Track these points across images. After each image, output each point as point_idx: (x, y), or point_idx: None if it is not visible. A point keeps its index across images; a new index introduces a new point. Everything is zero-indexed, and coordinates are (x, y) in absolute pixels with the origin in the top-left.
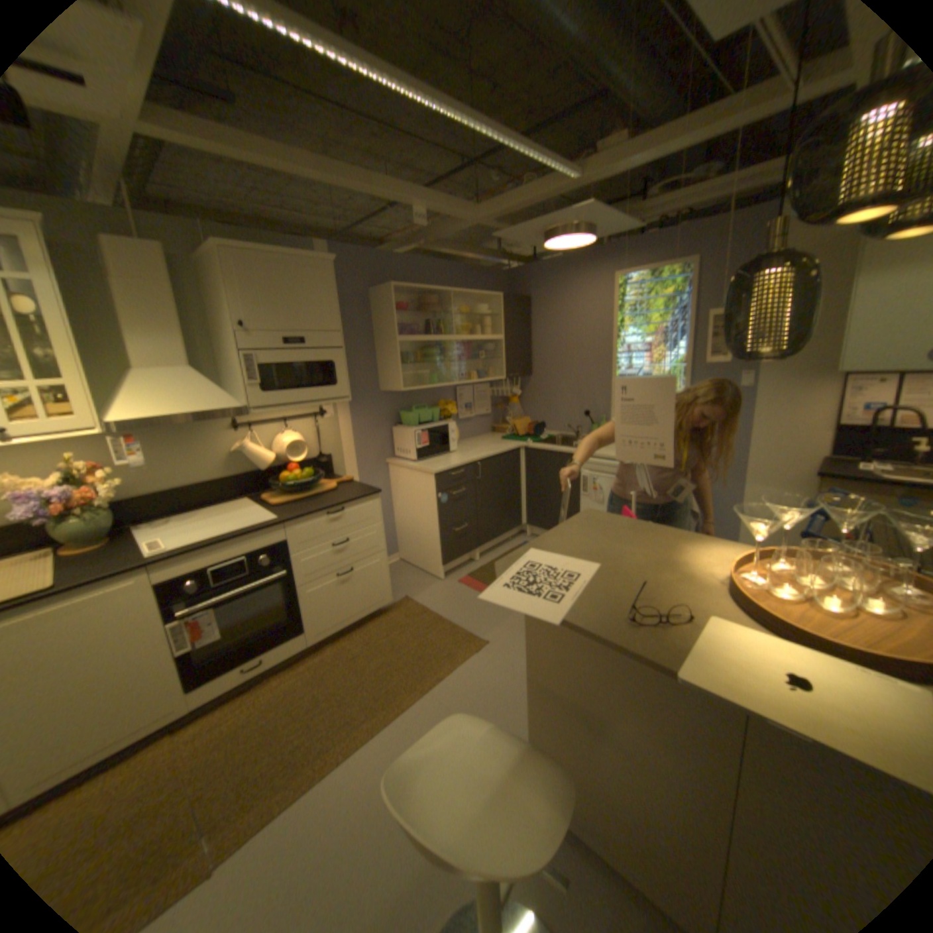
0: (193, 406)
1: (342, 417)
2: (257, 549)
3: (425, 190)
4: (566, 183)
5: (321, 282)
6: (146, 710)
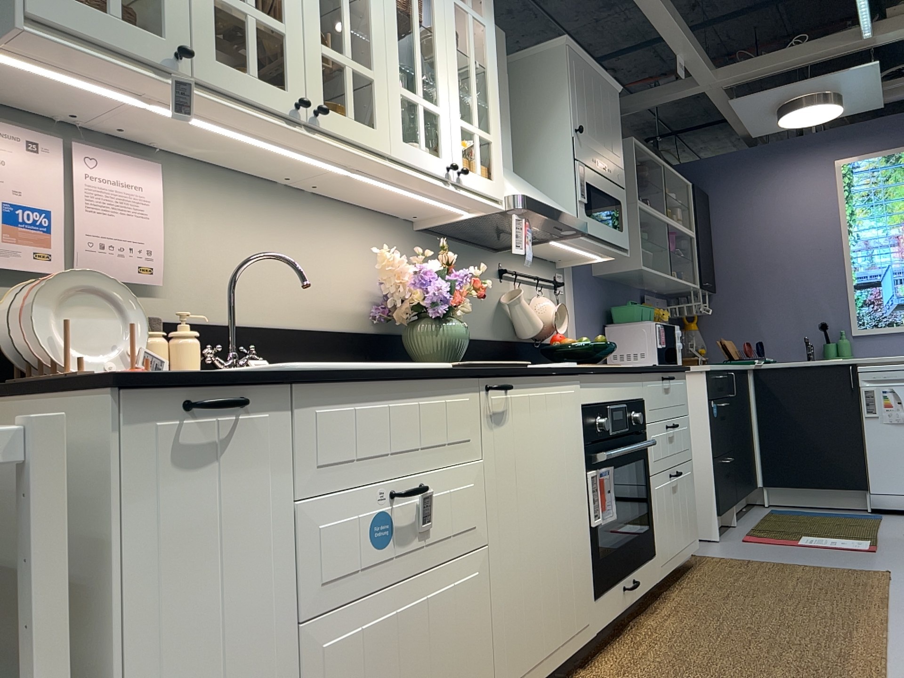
0: (556, 206)
1: (570, 298)
2: (625, 403)
3: (695, 41)
4: (848, 45)
5: (615, 111)
6: (576, 605)
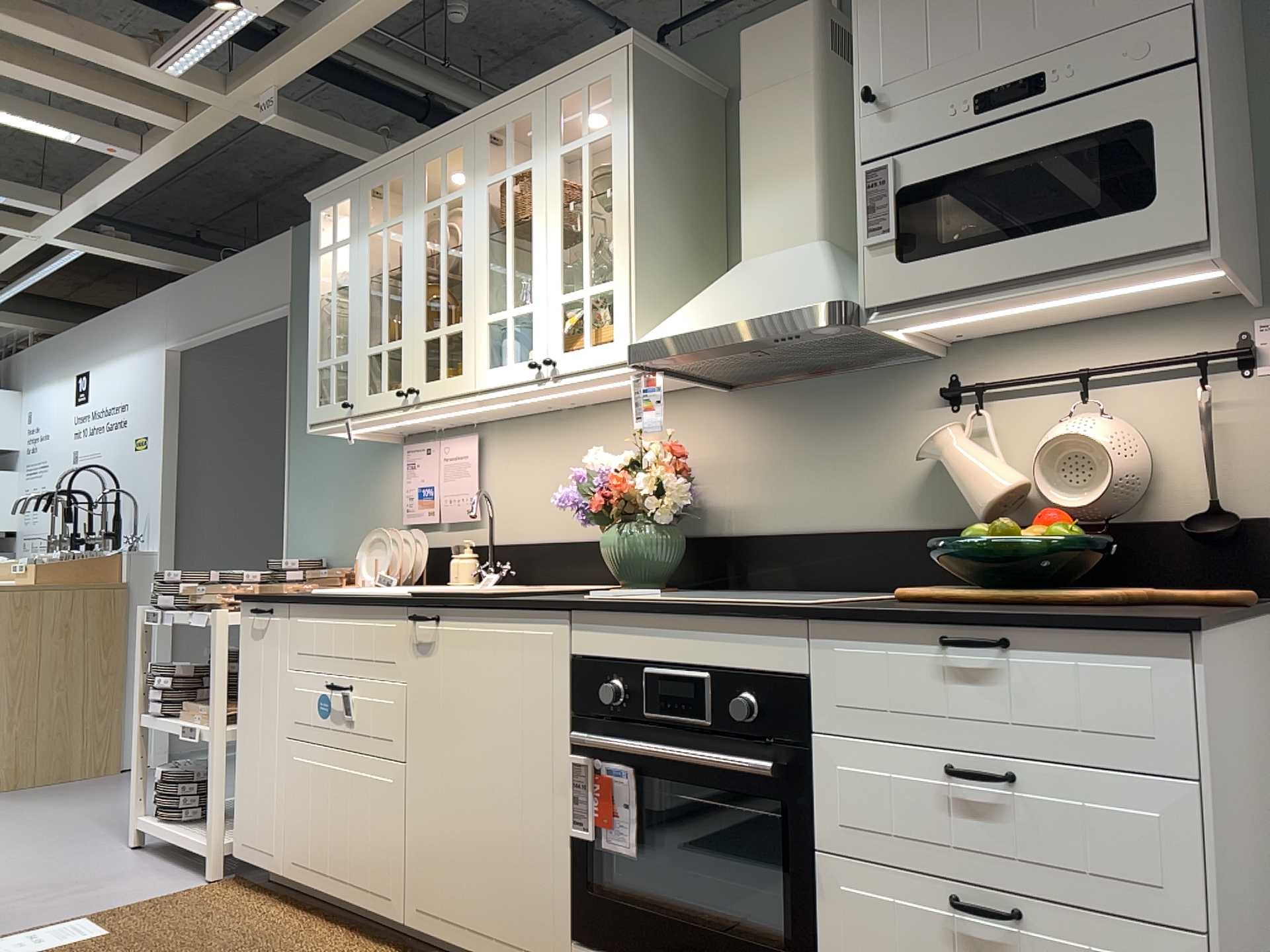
0: (751, 309)
1: None
2: (753, 675)
3: None
4: None
5: None
6: (525, 915)
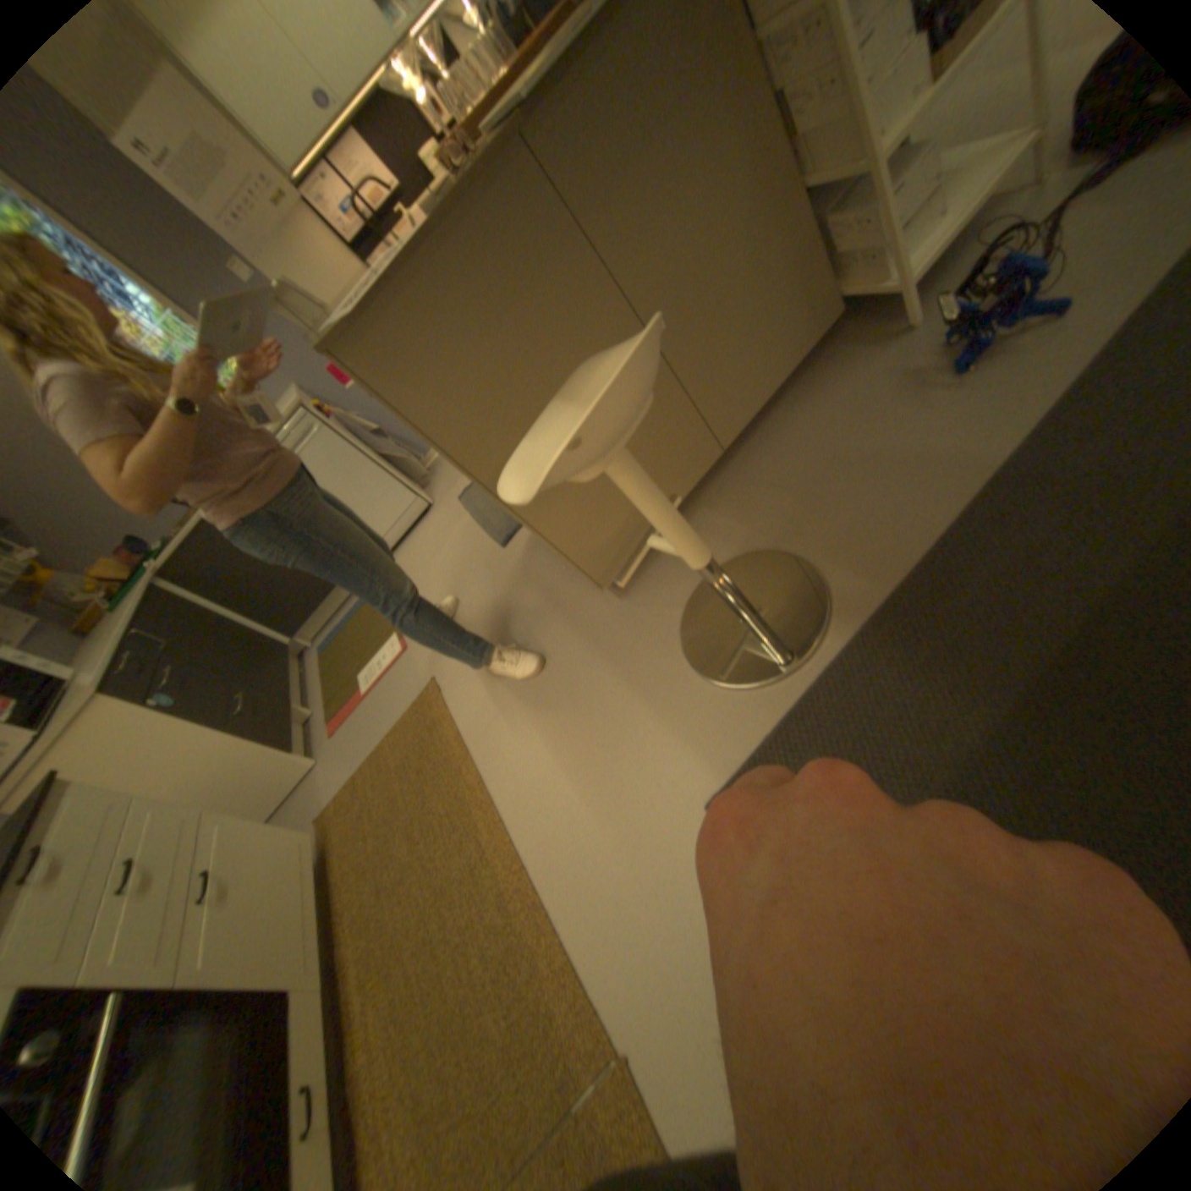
0: None
1: None
2: None
3: None
4: None
5: None
6: None
